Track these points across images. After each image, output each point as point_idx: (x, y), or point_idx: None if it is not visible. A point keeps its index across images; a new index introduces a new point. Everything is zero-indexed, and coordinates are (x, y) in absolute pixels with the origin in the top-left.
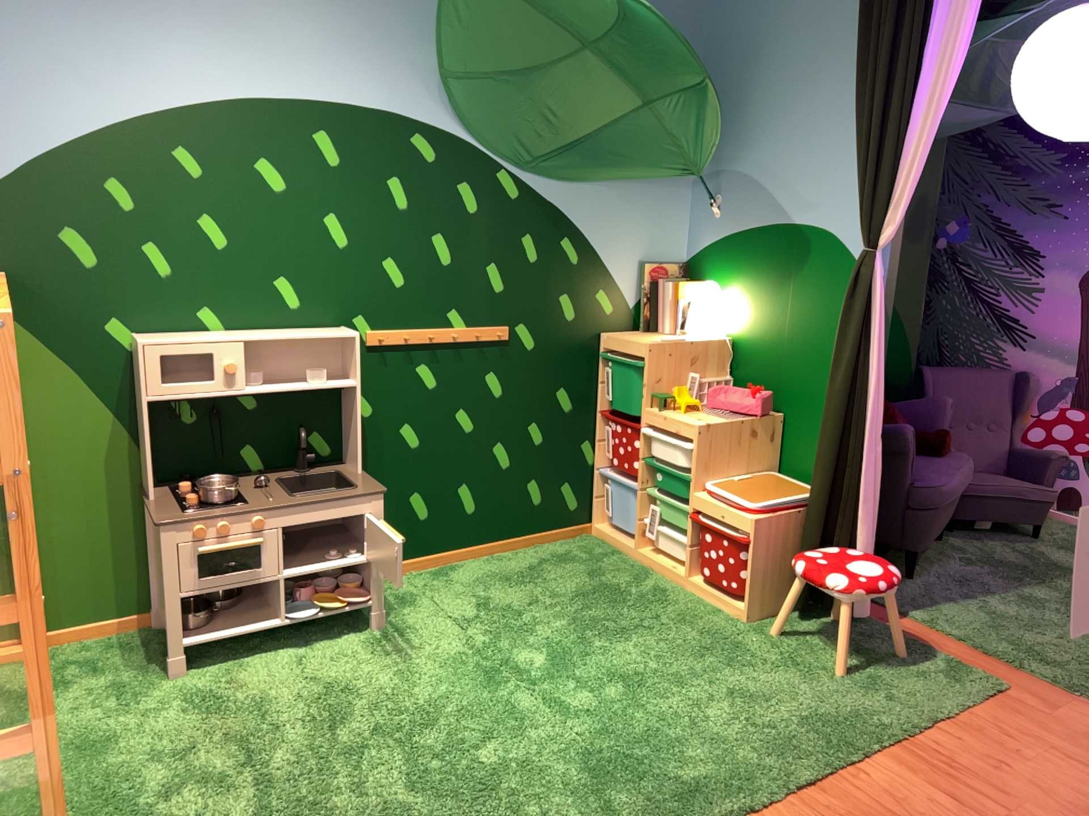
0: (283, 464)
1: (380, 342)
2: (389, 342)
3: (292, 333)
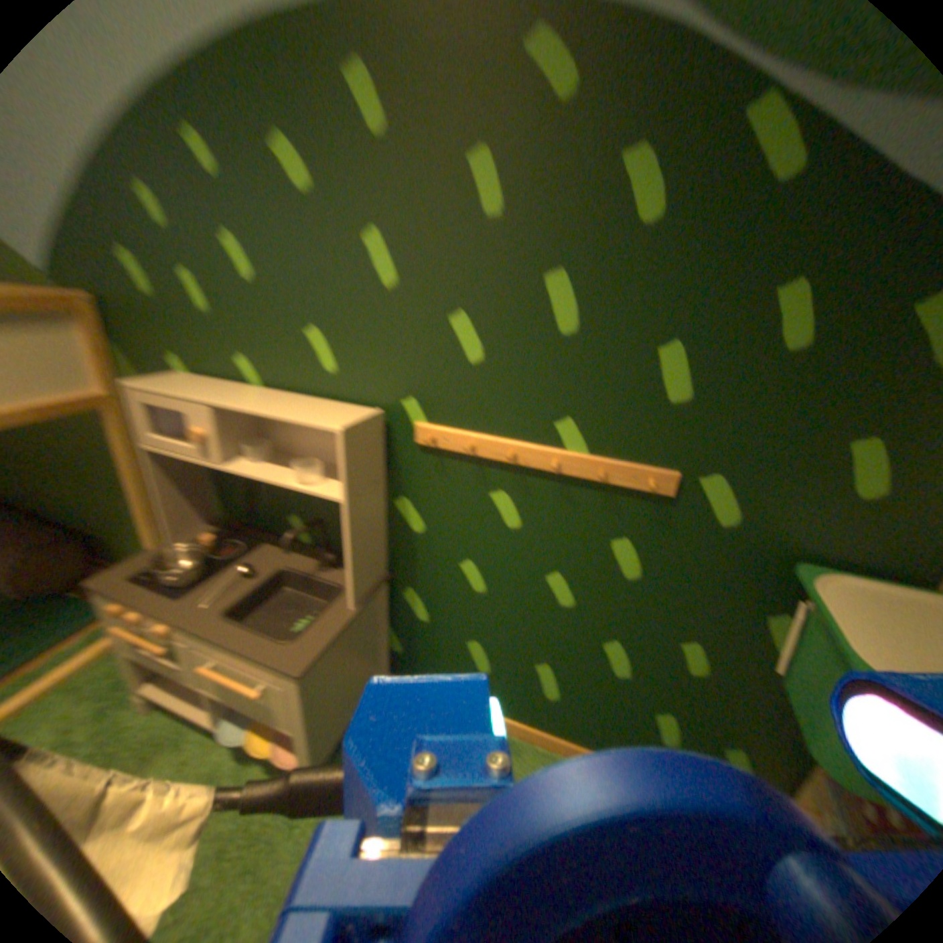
0: (322, 544)
1: (431, 437)
2: (446, 442)
3: (306, 399)
